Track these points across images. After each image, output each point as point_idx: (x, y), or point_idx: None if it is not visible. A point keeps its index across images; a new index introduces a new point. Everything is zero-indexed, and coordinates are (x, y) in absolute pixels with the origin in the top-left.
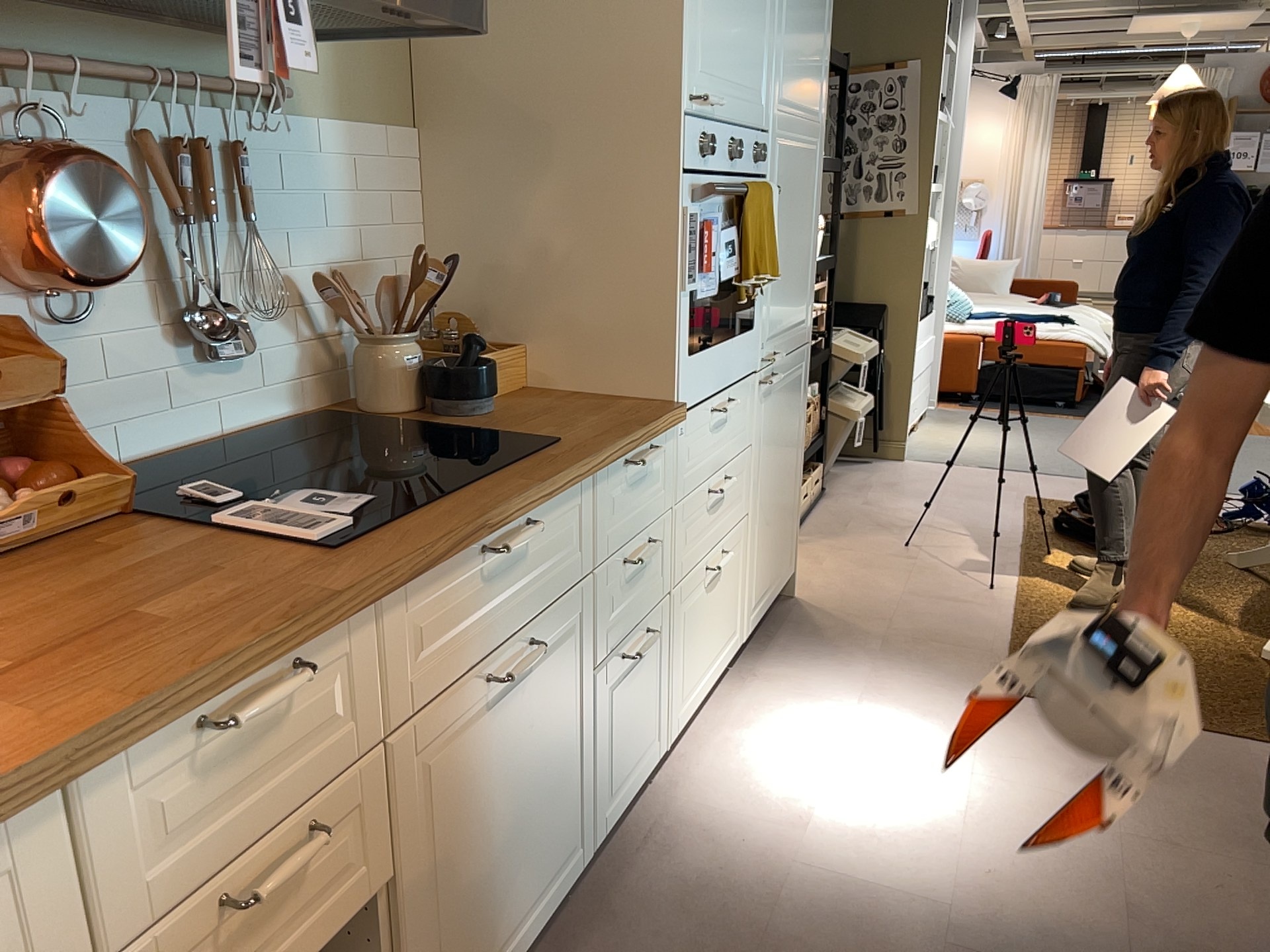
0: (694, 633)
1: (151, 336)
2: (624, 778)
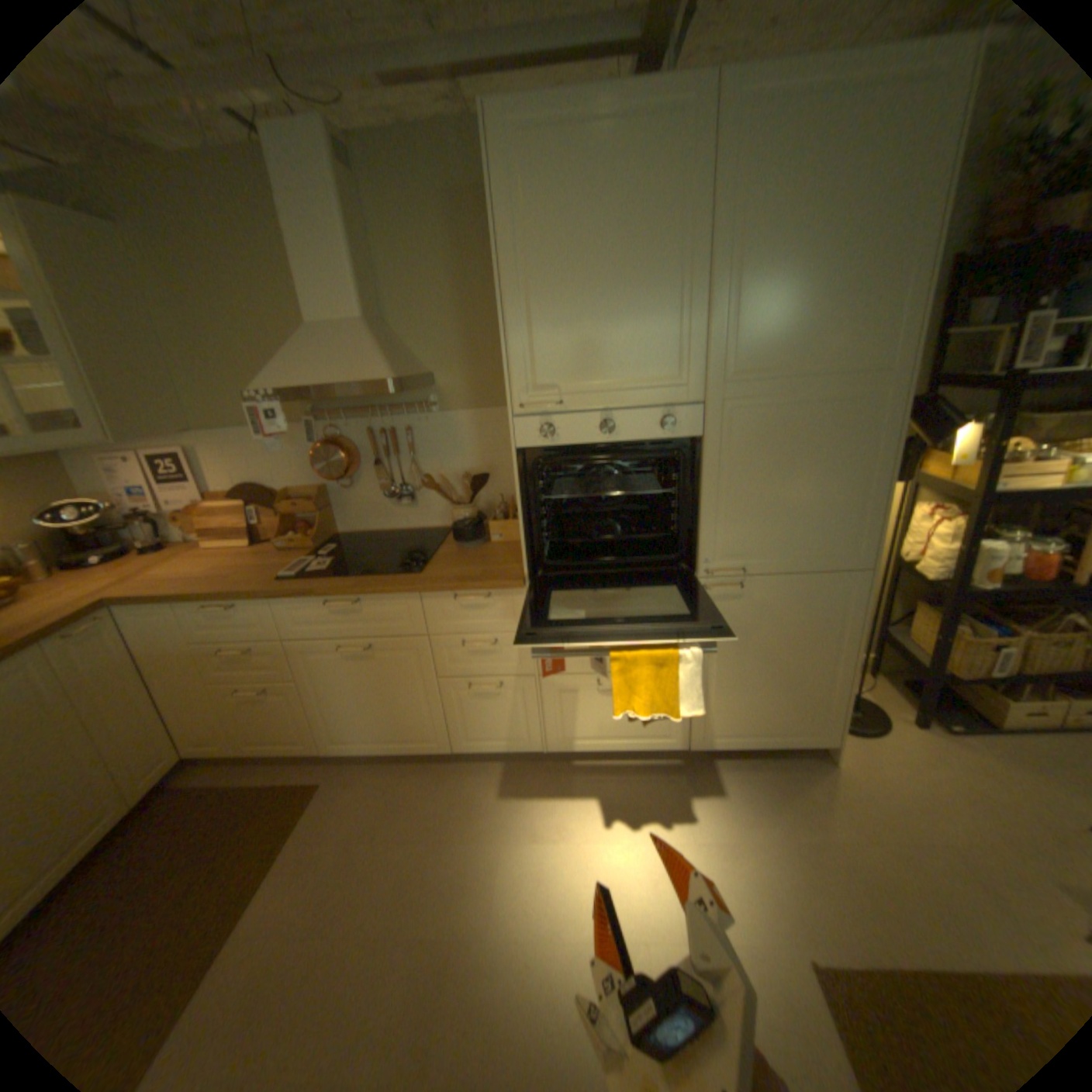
0: (579, 710)
1: (378, 494)
2: (484, 740)
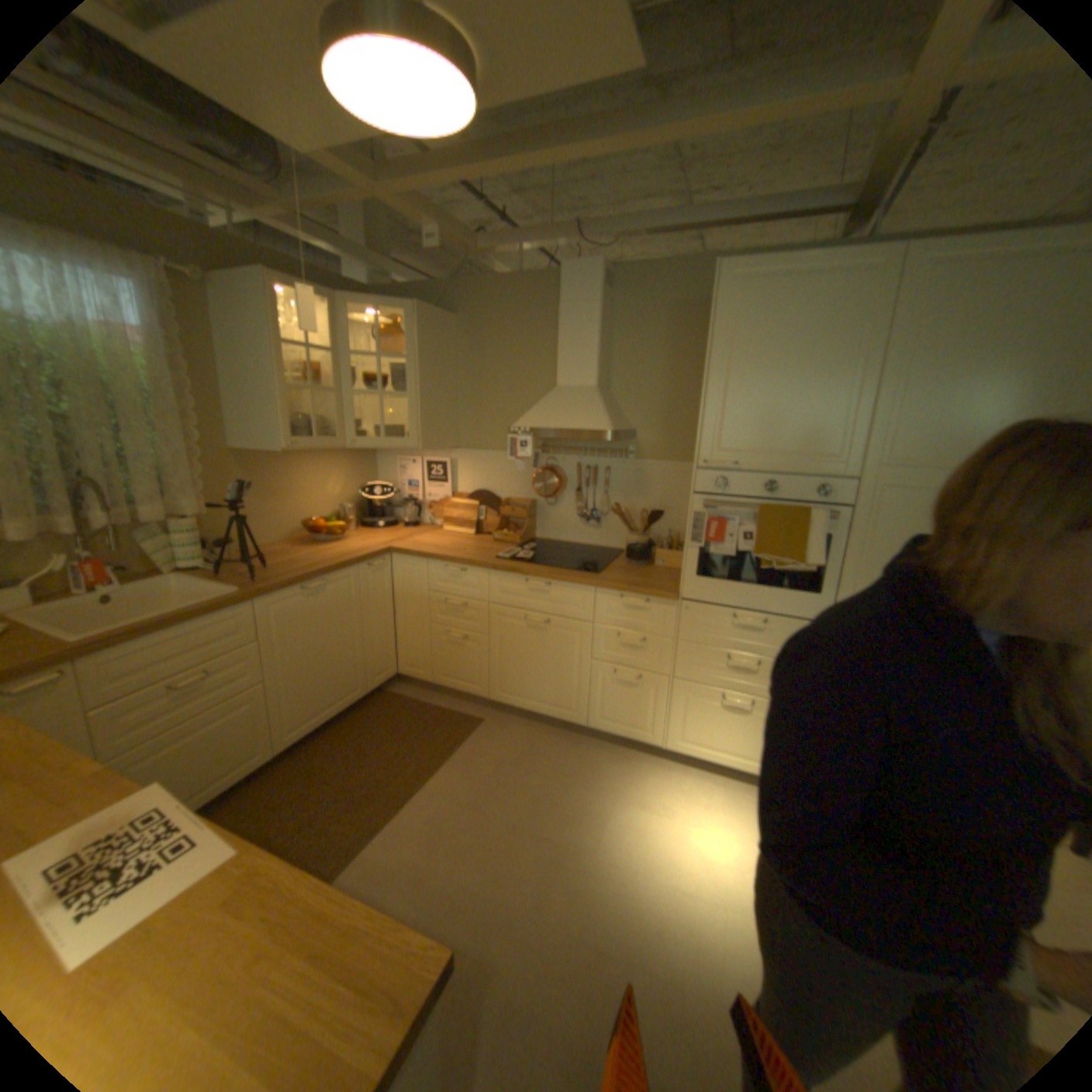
0: (701, 718)
1: (572, 514)
2: (615, 722)
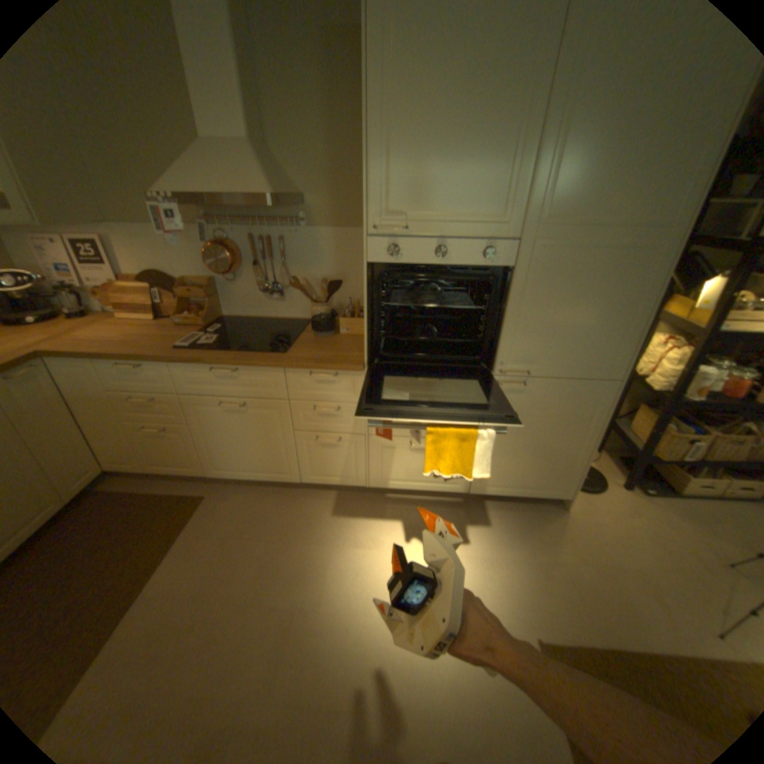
0: (395, 461)
1: (255, 288)
2: (325, 476)
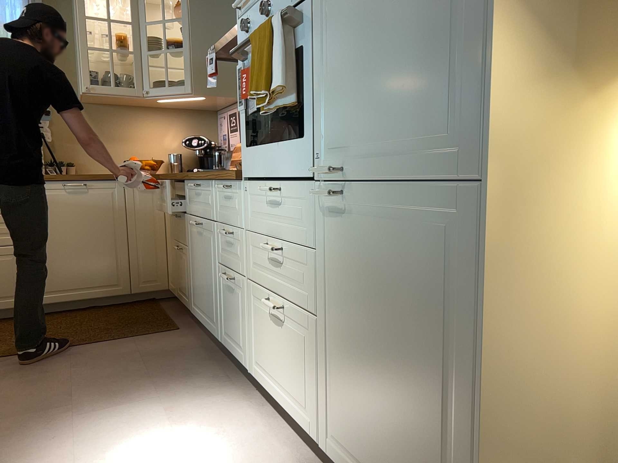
0: (263, 333)
1: None
2: (230, 338)
